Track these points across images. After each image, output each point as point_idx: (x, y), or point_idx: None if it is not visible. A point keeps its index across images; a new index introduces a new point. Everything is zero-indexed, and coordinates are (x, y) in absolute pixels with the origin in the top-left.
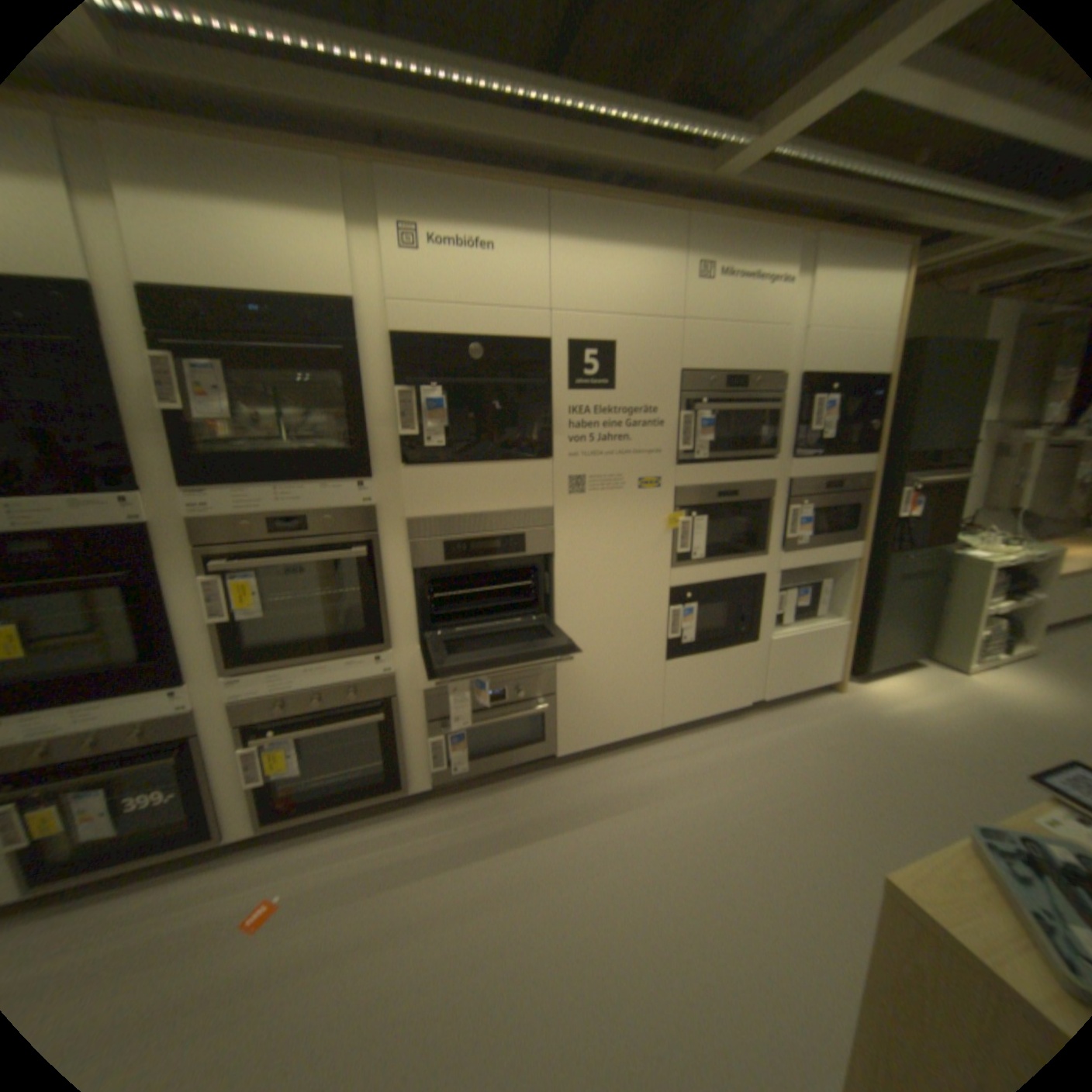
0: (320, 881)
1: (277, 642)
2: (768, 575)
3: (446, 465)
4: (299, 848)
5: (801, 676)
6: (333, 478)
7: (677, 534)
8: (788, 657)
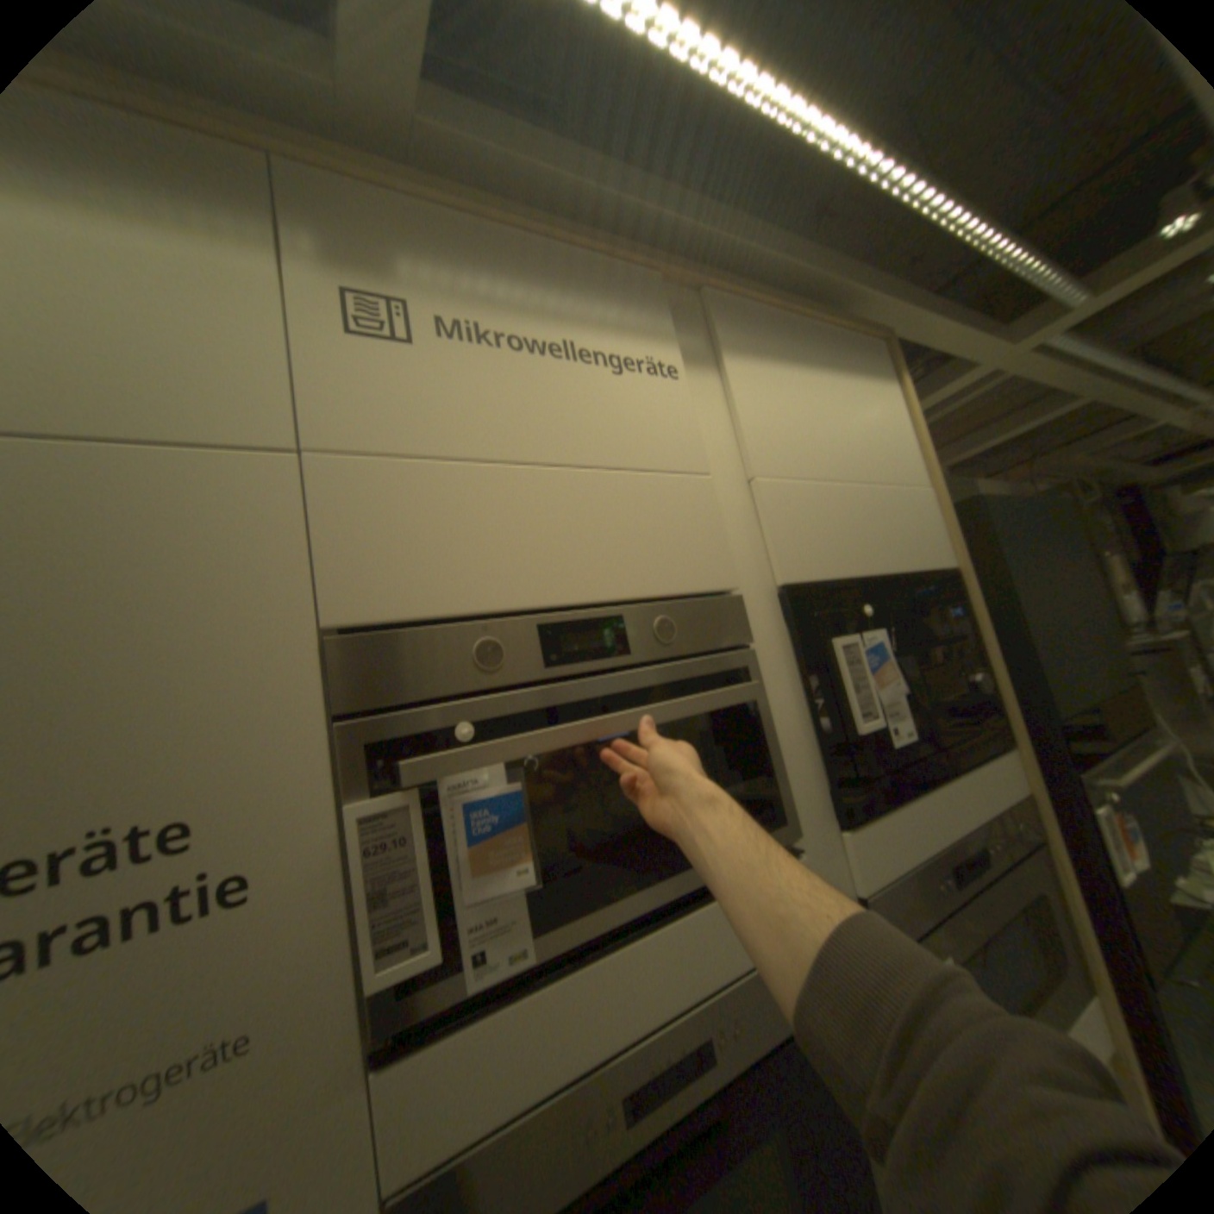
0: None
1: None
2: None
3: None
4: None
5: None
6: None
7: None
8: None
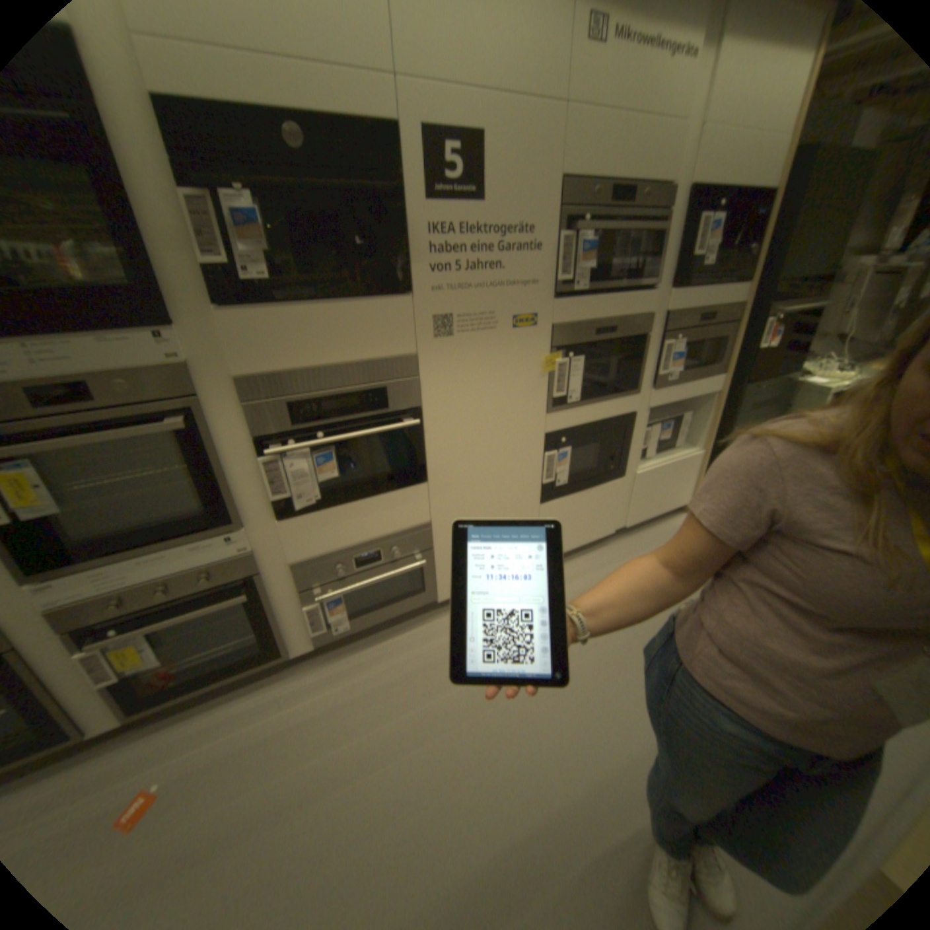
0: (203, 760)
1: (98, 532)
2: (638, 413)
3: (276, 305)
4: (179, 725)
5: (658, 503)
6: (116, 328)
7: (553, 377)
8: (650, 487)
